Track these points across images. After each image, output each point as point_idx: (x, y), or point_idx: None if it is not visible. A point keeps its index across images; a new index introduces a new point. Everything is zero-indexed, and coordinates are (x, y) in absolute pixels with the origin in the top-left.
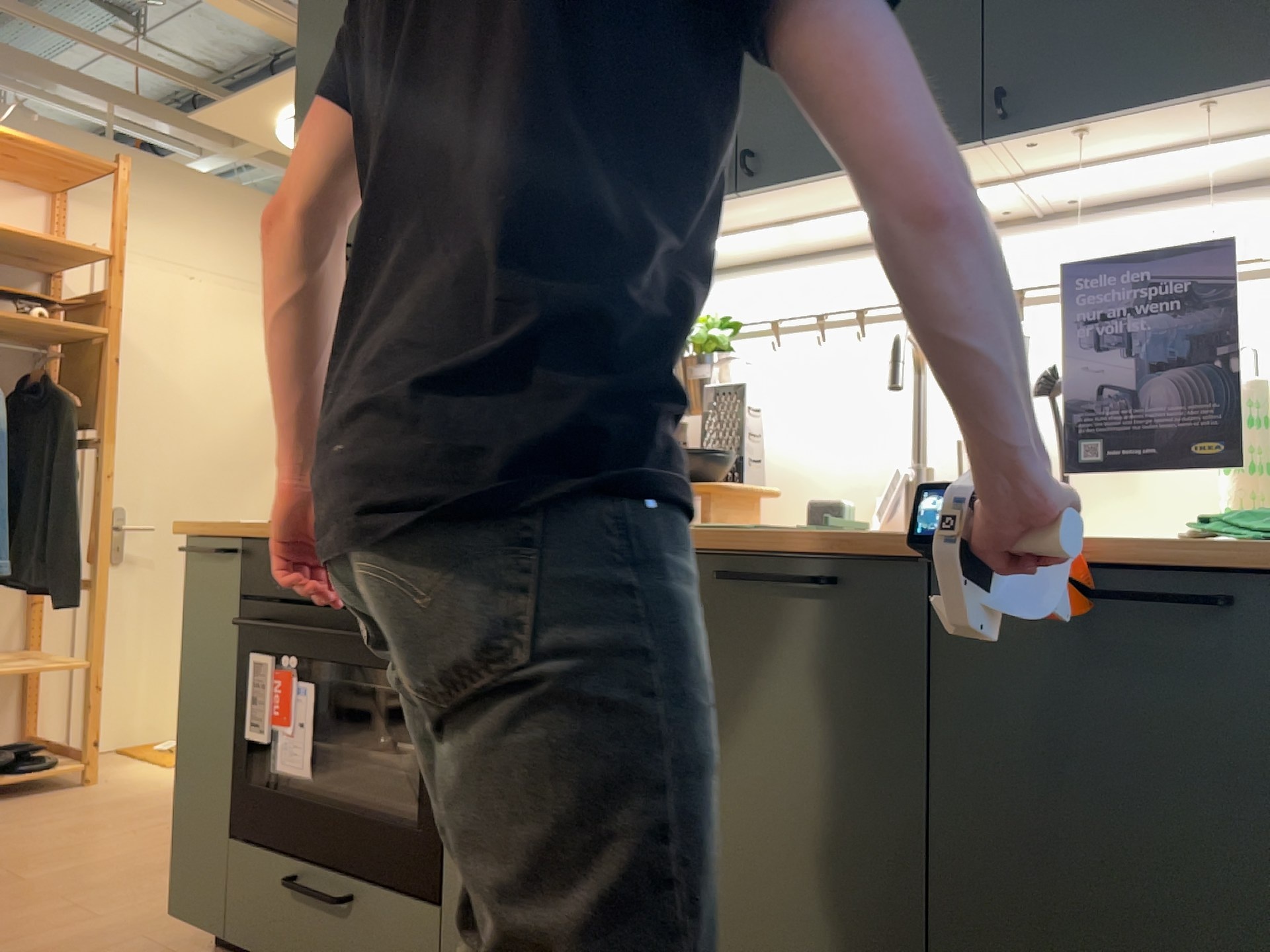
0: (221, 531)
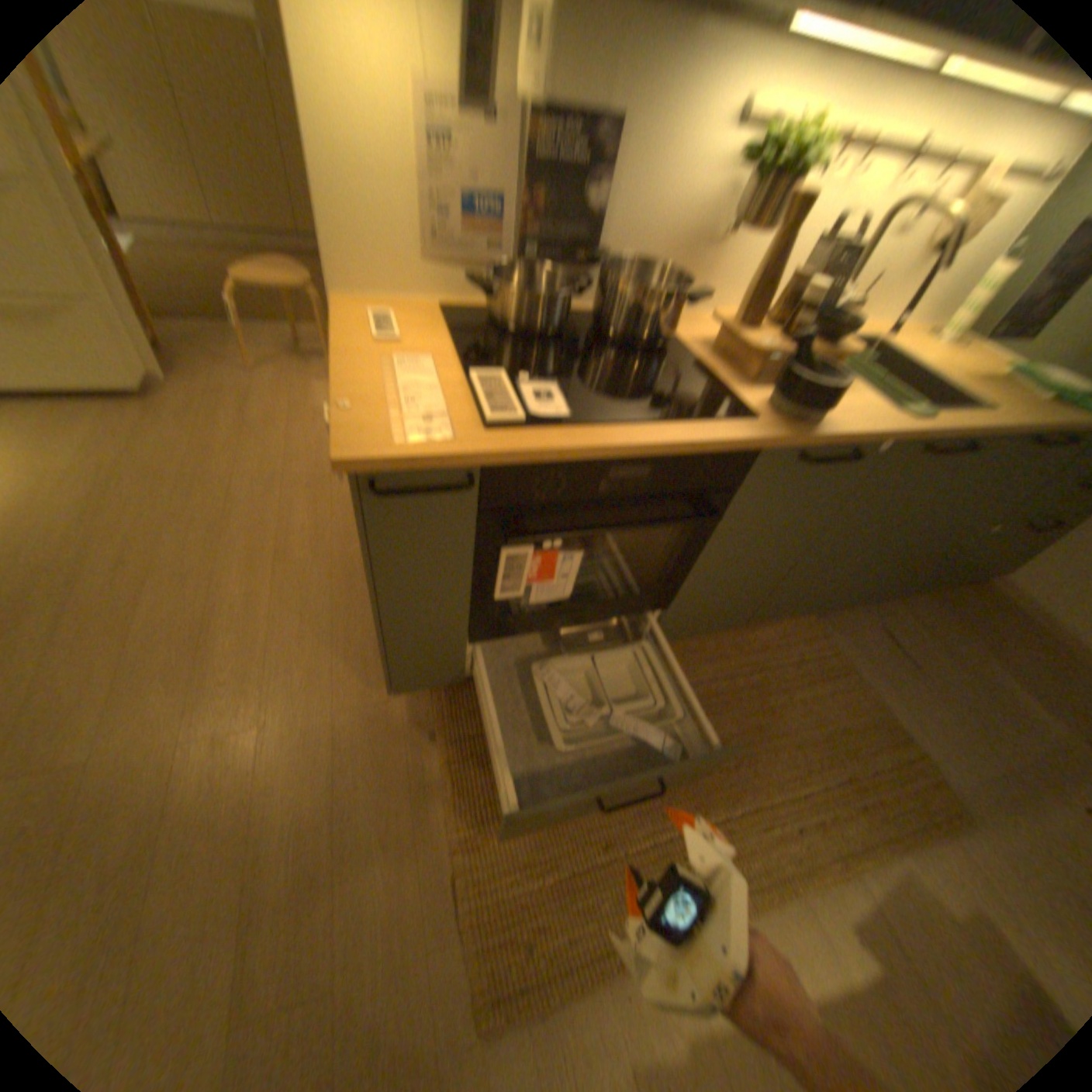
0: (449, 460)
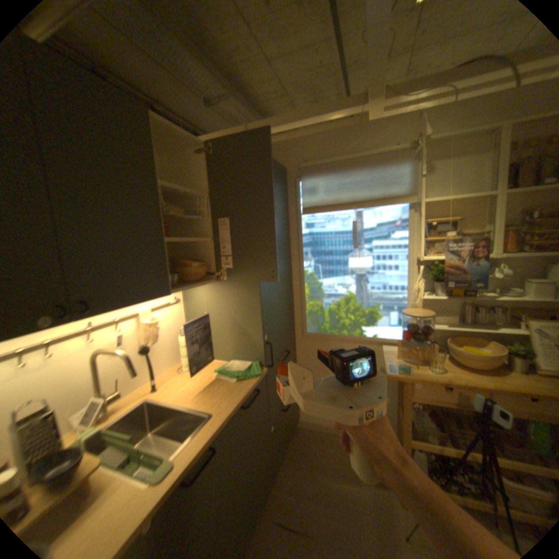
0: None
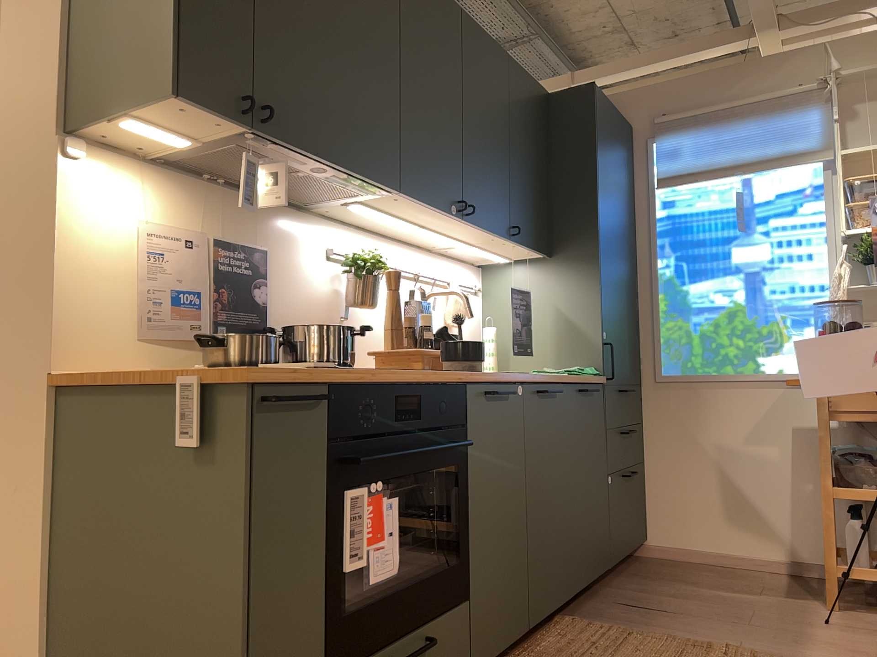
0: (311, 377)
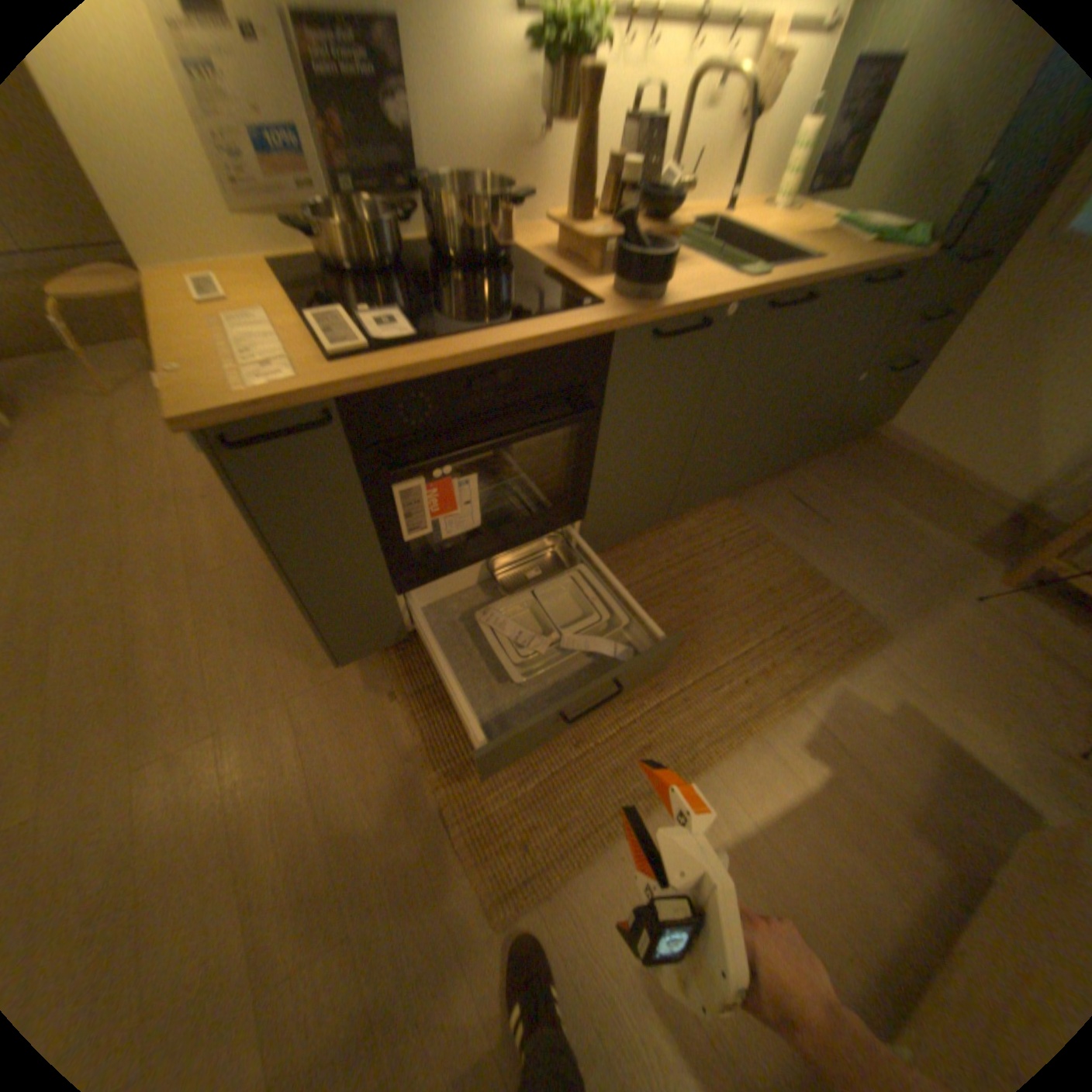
0: (297, 401)
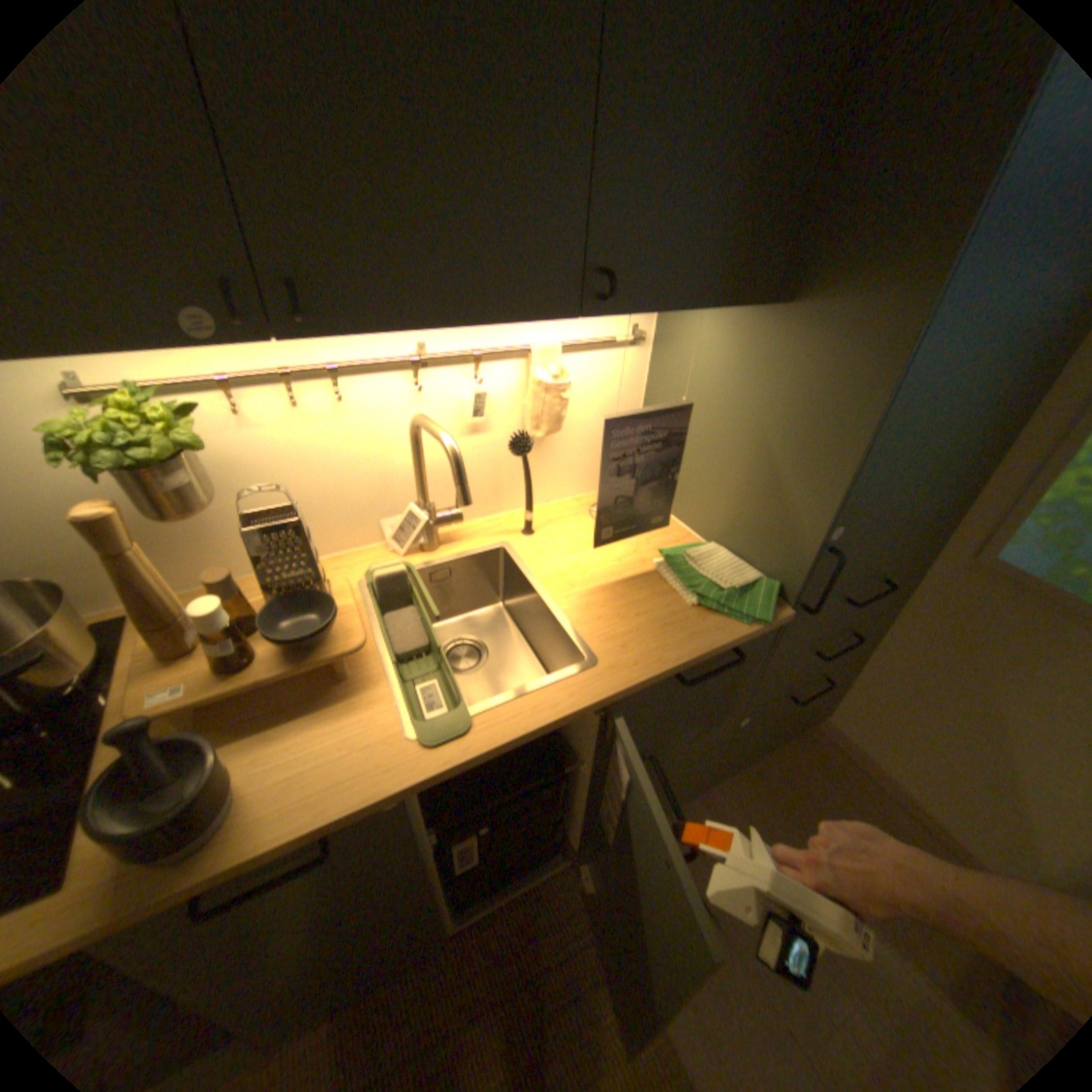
0: None
